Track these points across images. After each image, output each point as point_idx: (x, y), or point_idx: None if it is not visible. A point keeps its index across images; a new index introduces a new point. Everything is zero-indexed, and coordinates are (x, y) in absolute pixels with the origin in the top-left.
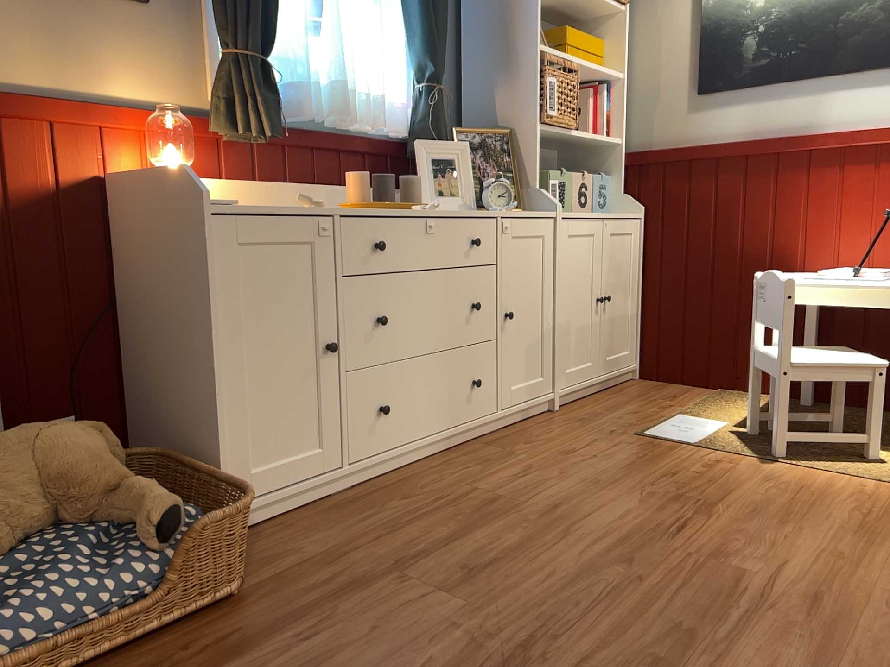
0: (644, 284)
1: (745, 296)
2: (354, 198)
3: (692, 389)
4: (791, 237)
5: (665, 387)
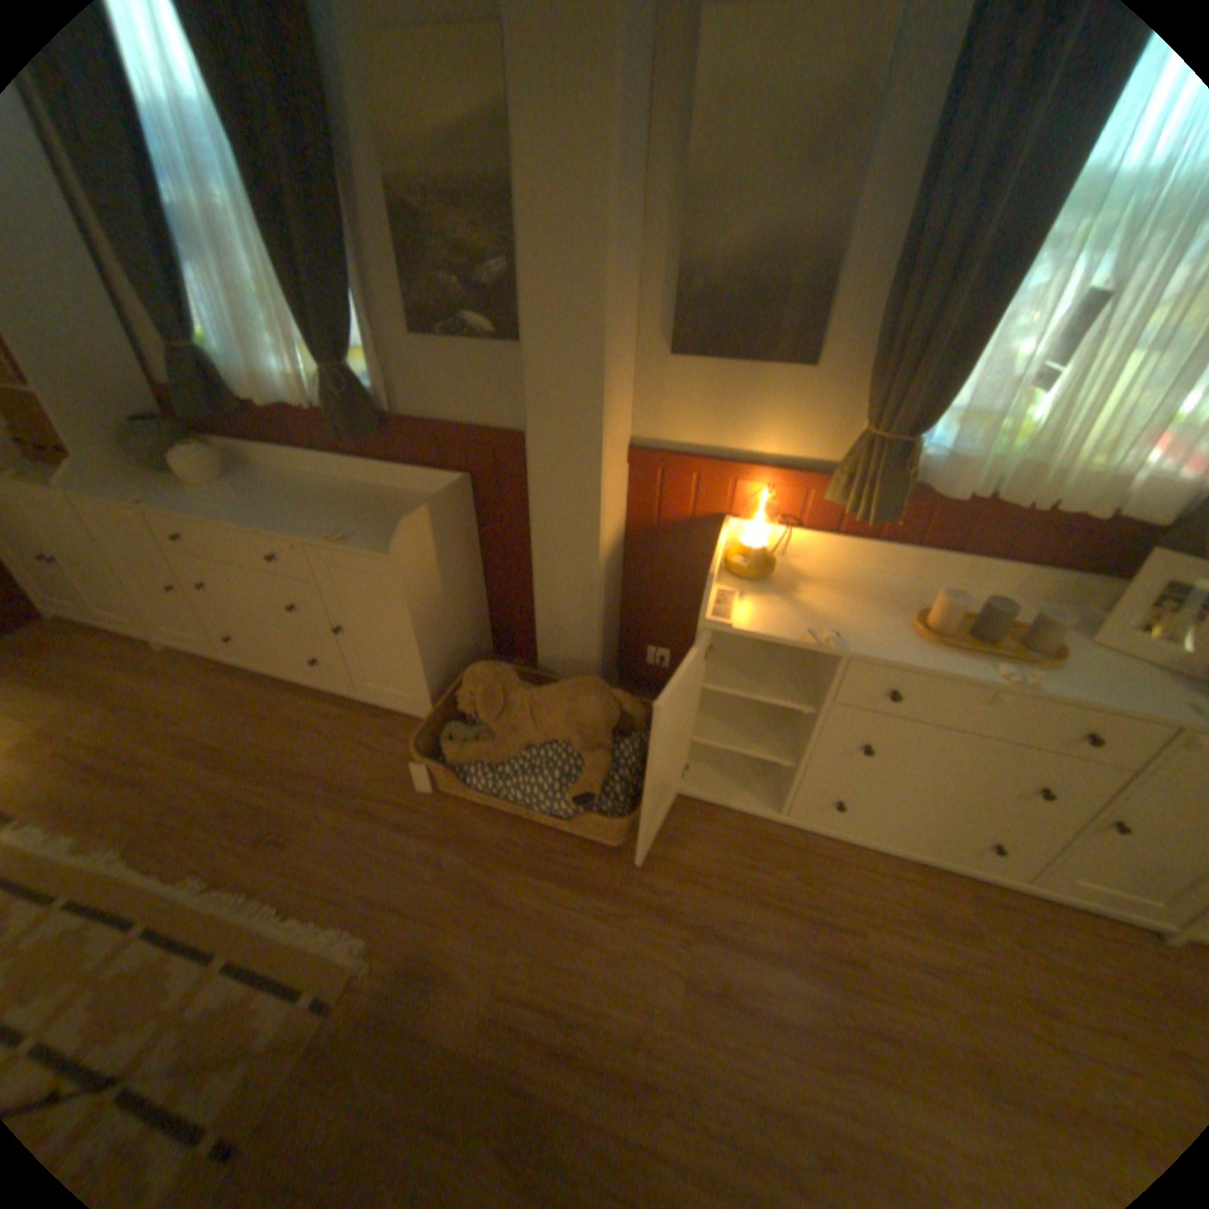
0: None
1: None
2: (933, 621)
3: None
4: None
5: None
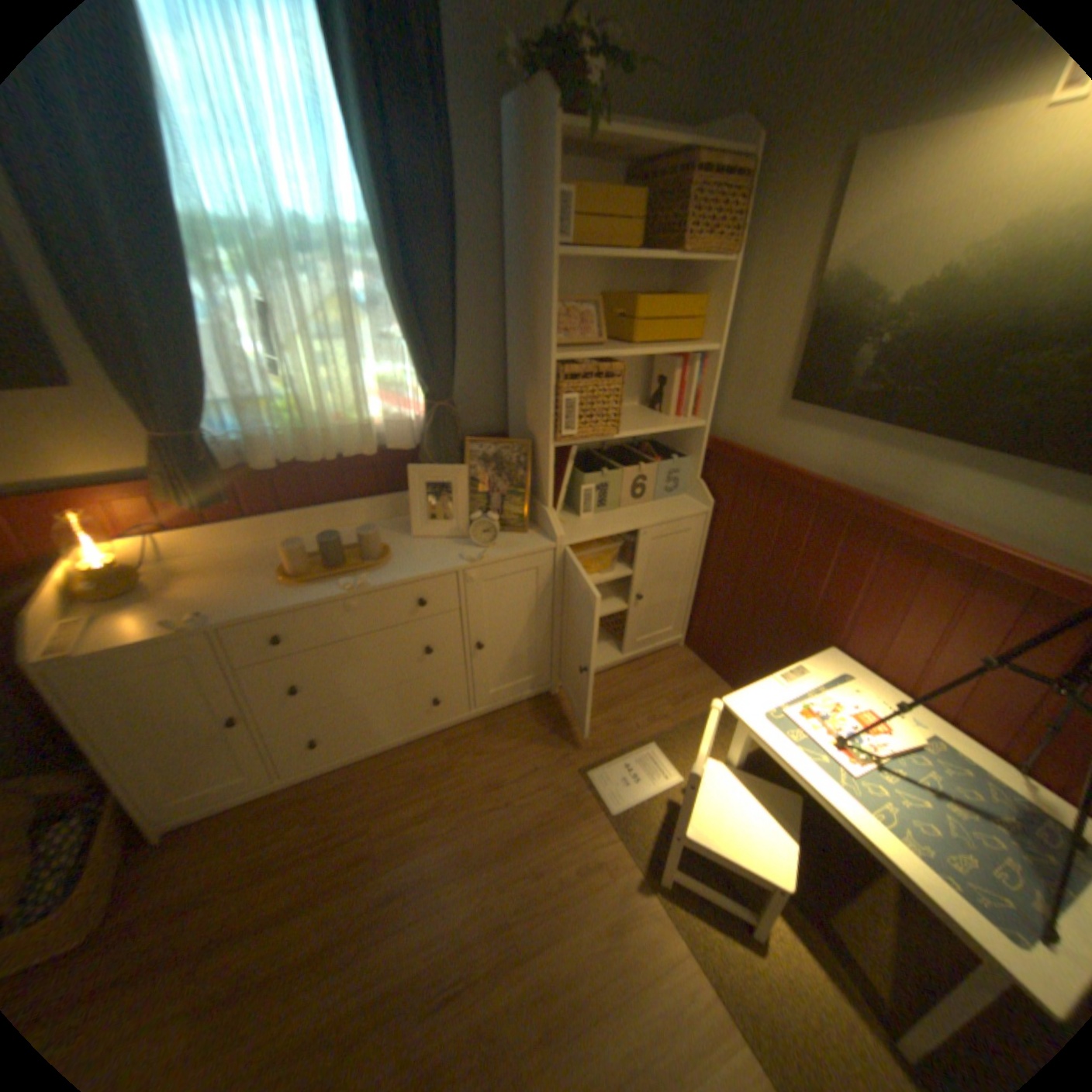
0: (702, 573)
1: (783, 639)
2: (289, 567)
3: (717, 687)
4: (845, 612)
5: (692, 676)
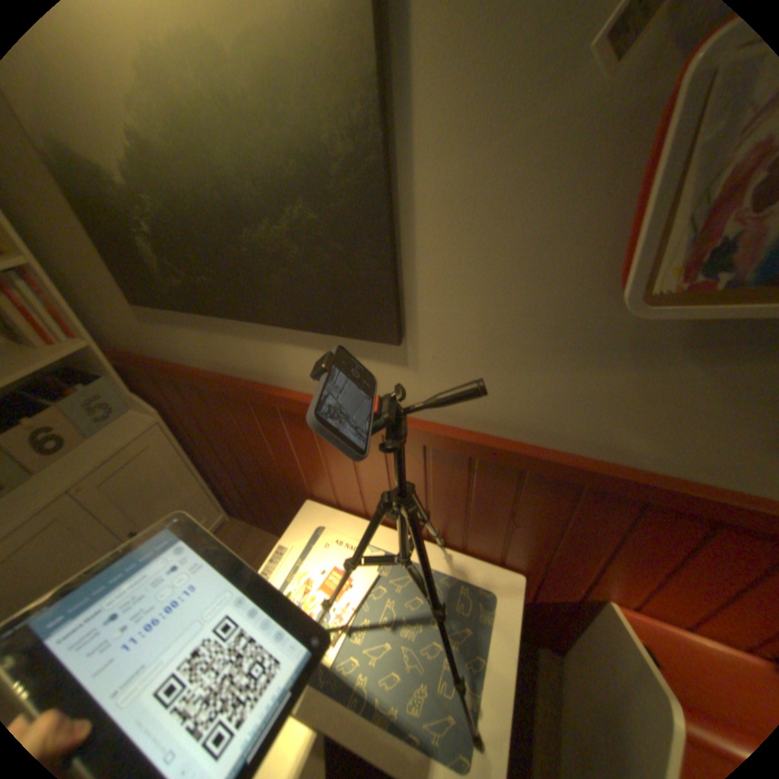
0: (199, 465)
1: (279, 499)
2: None
3: (266, 543)
4: (297, 473)
5: (244, 546)
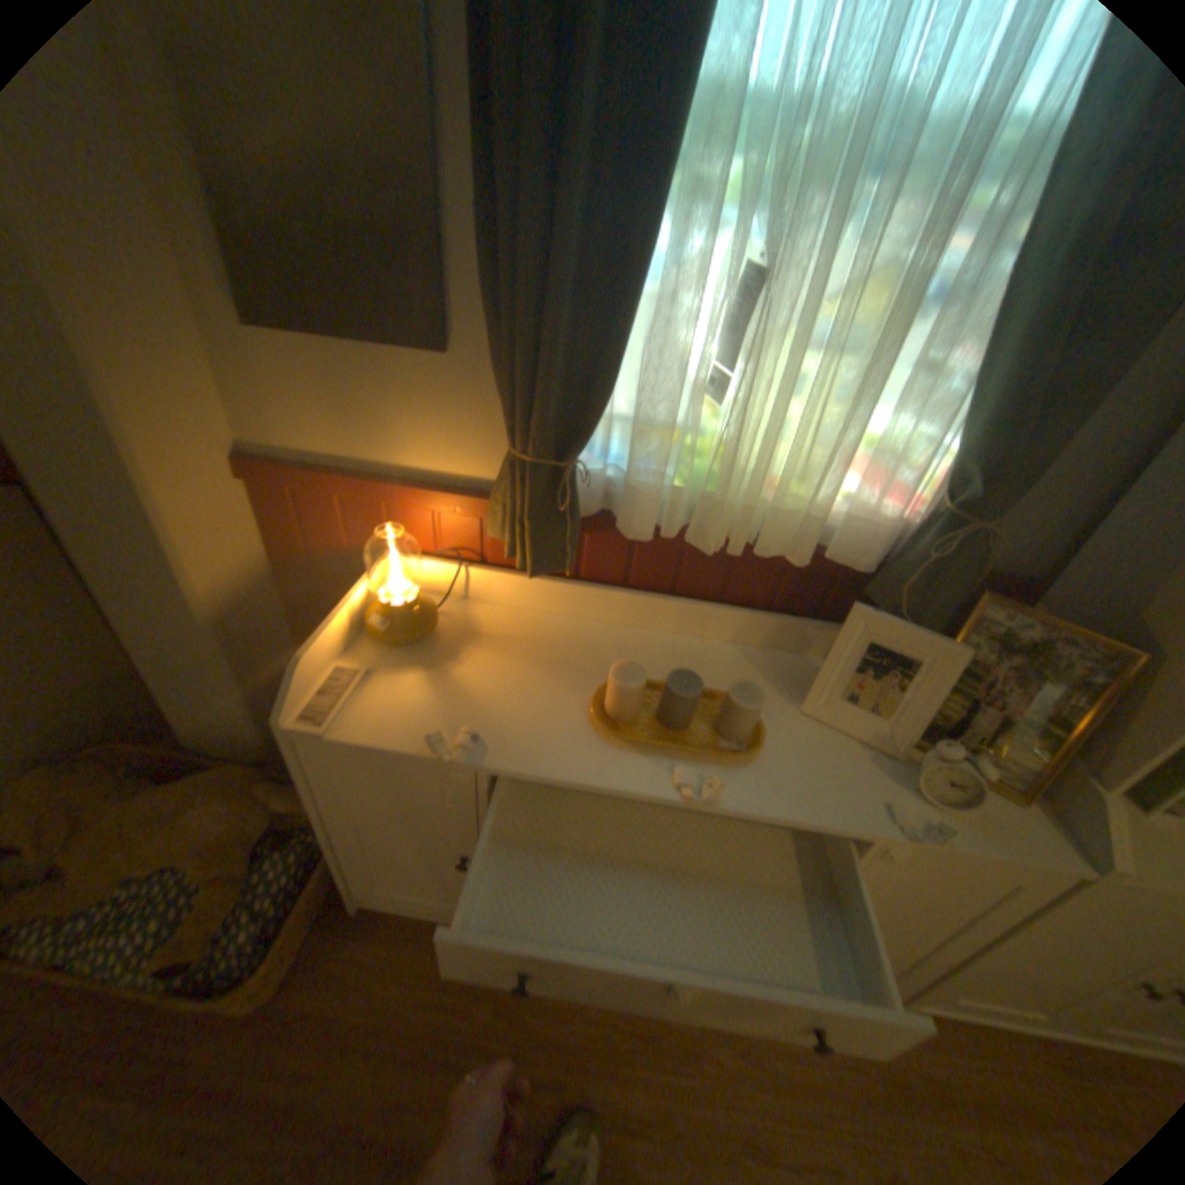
0: None
1: None
2: (611, 702)
3: None
4: None
5: None
